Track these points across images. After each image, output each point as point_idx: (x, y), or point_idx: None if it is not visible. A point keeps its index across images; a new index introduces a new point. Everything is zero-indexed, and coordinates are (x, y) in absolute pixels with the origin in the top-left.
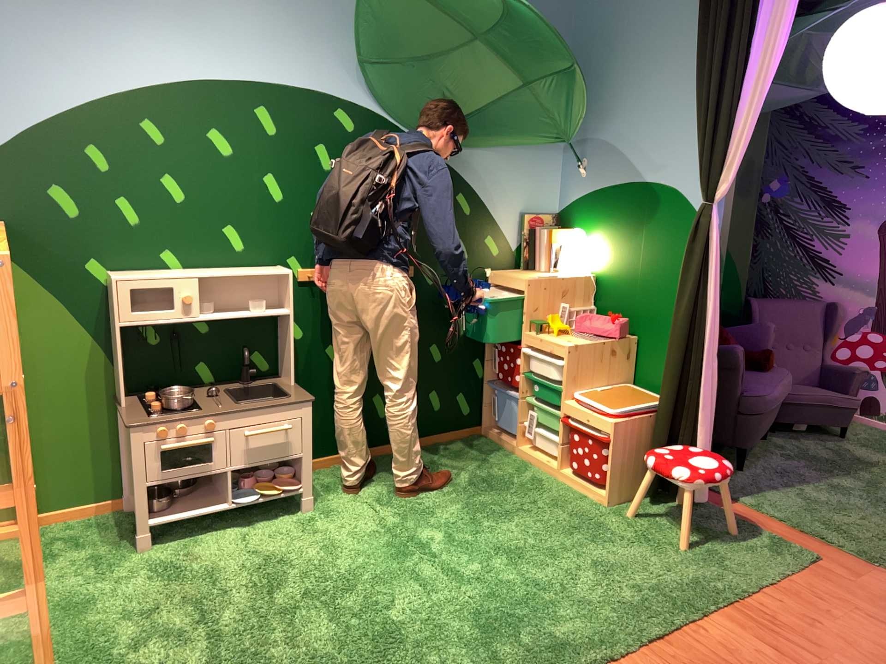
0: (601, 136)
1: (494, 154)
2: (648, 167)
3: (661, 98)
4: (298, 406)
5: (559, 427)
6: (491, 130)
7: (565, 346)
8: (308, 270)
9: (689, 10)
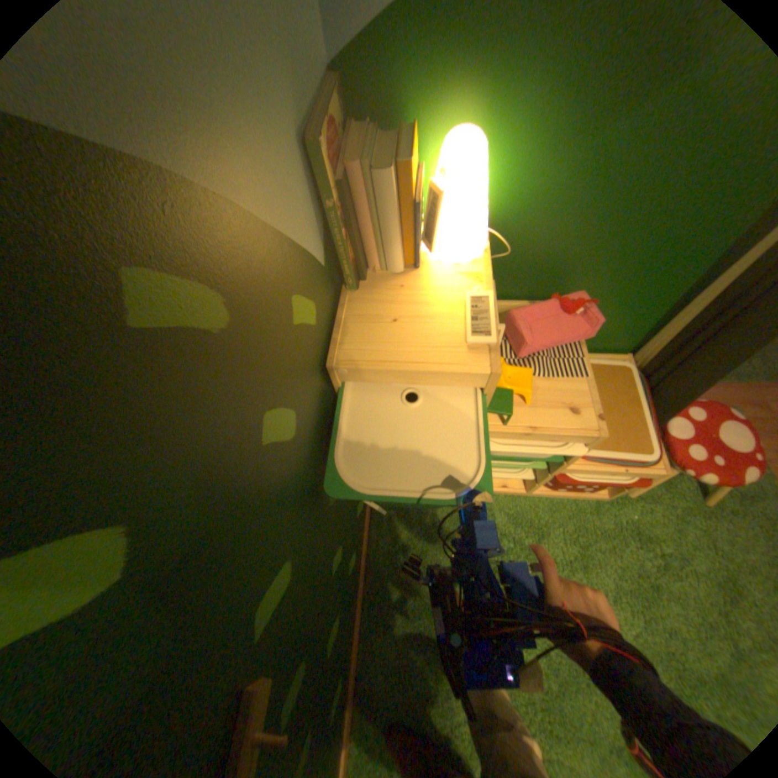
0: None
1: None
2: None
3: None
4: None
5: (548, 478)
6: None
7: (604, 434)
8: None
9: None
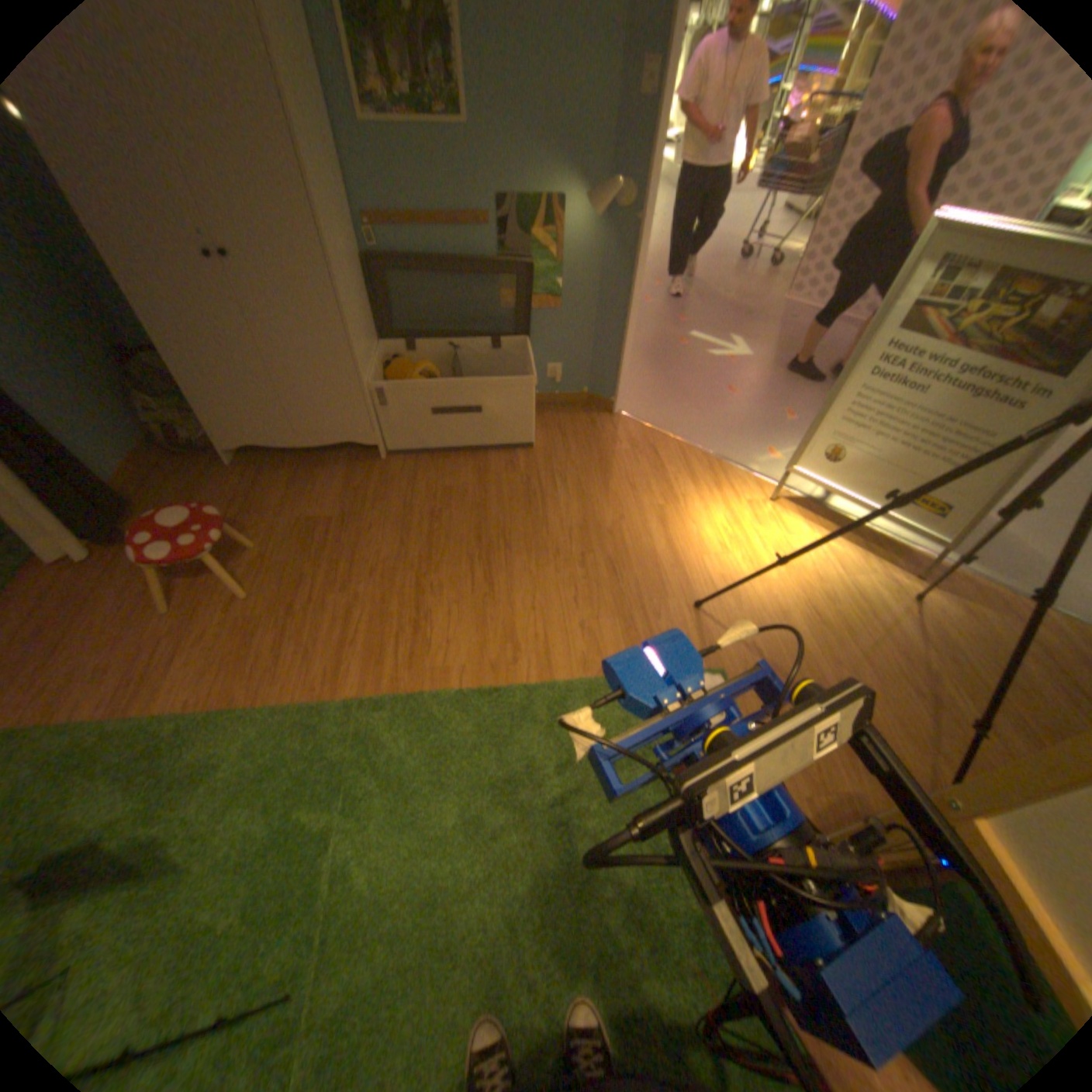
0: None
1: None
2: None
3: None
4: None
5: None
6: None
7: None
8: None
9: None
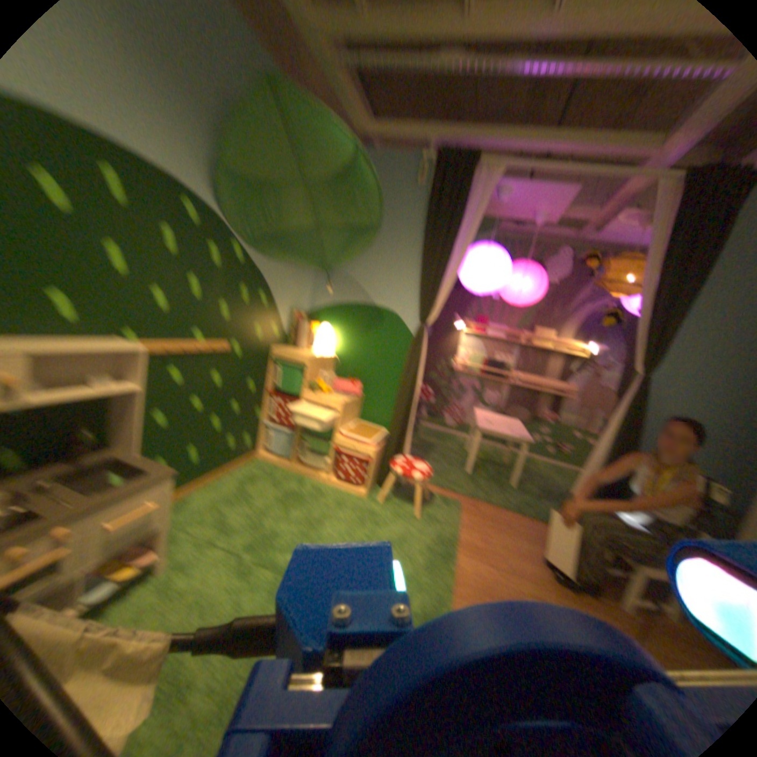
0: (347, 270)
1: (284, 266)
2: (380, 296)
3: (392, 258)
4: (157, 485)
5: (331, 454)
6: (288, 249)
7: (340, 404)
8: (143, 343)
9: (415, 212)
